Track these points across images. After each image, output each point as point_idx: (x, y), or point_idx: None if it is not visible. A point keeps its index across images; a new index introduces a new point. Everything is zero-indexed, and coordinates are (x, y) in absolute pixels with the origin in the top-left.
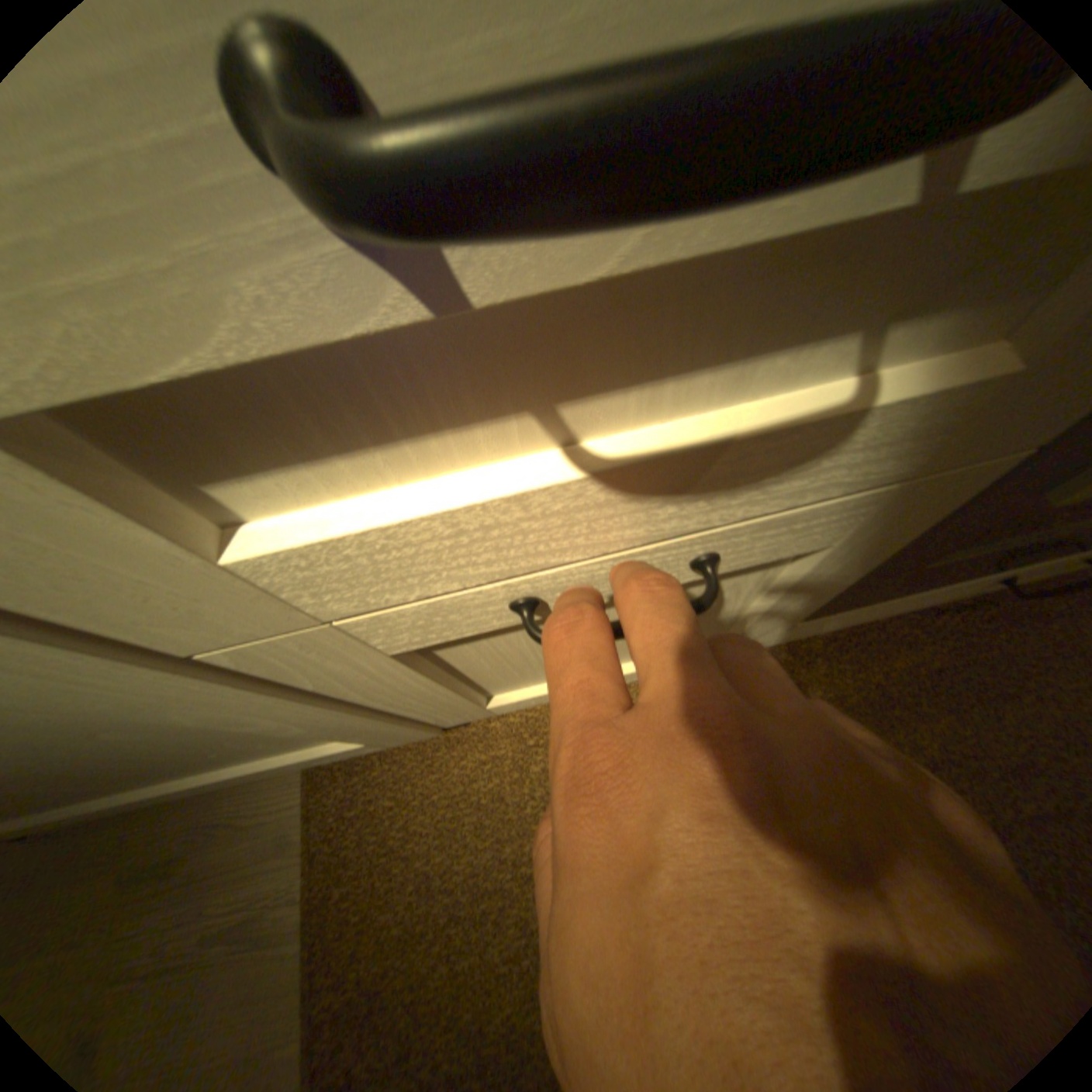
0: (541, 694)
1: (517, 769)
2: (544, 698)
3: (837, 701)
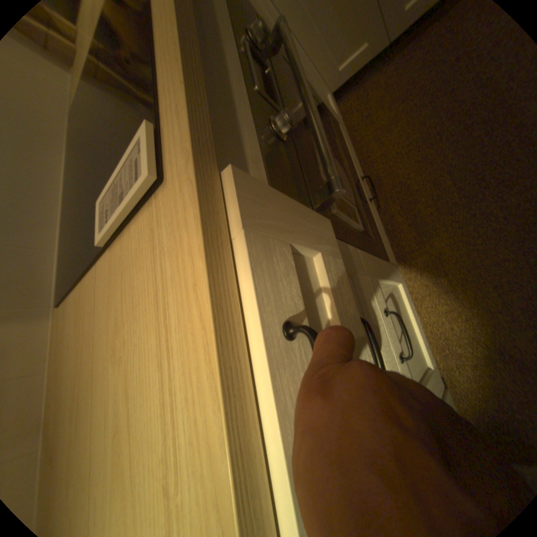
0: (426, 346)
1: (462, 357)
2: (428, 344)
3: (417, 237)
